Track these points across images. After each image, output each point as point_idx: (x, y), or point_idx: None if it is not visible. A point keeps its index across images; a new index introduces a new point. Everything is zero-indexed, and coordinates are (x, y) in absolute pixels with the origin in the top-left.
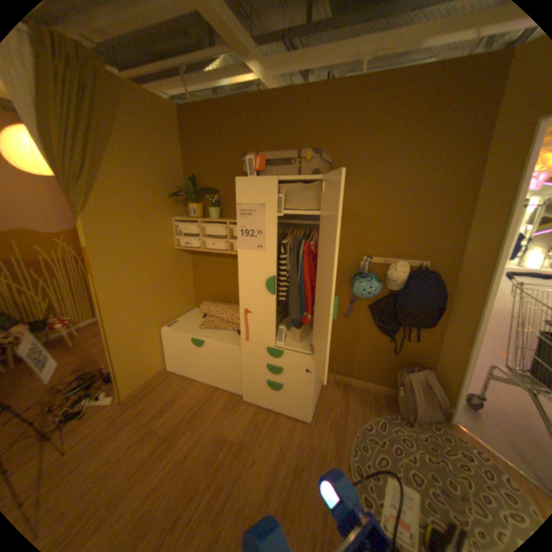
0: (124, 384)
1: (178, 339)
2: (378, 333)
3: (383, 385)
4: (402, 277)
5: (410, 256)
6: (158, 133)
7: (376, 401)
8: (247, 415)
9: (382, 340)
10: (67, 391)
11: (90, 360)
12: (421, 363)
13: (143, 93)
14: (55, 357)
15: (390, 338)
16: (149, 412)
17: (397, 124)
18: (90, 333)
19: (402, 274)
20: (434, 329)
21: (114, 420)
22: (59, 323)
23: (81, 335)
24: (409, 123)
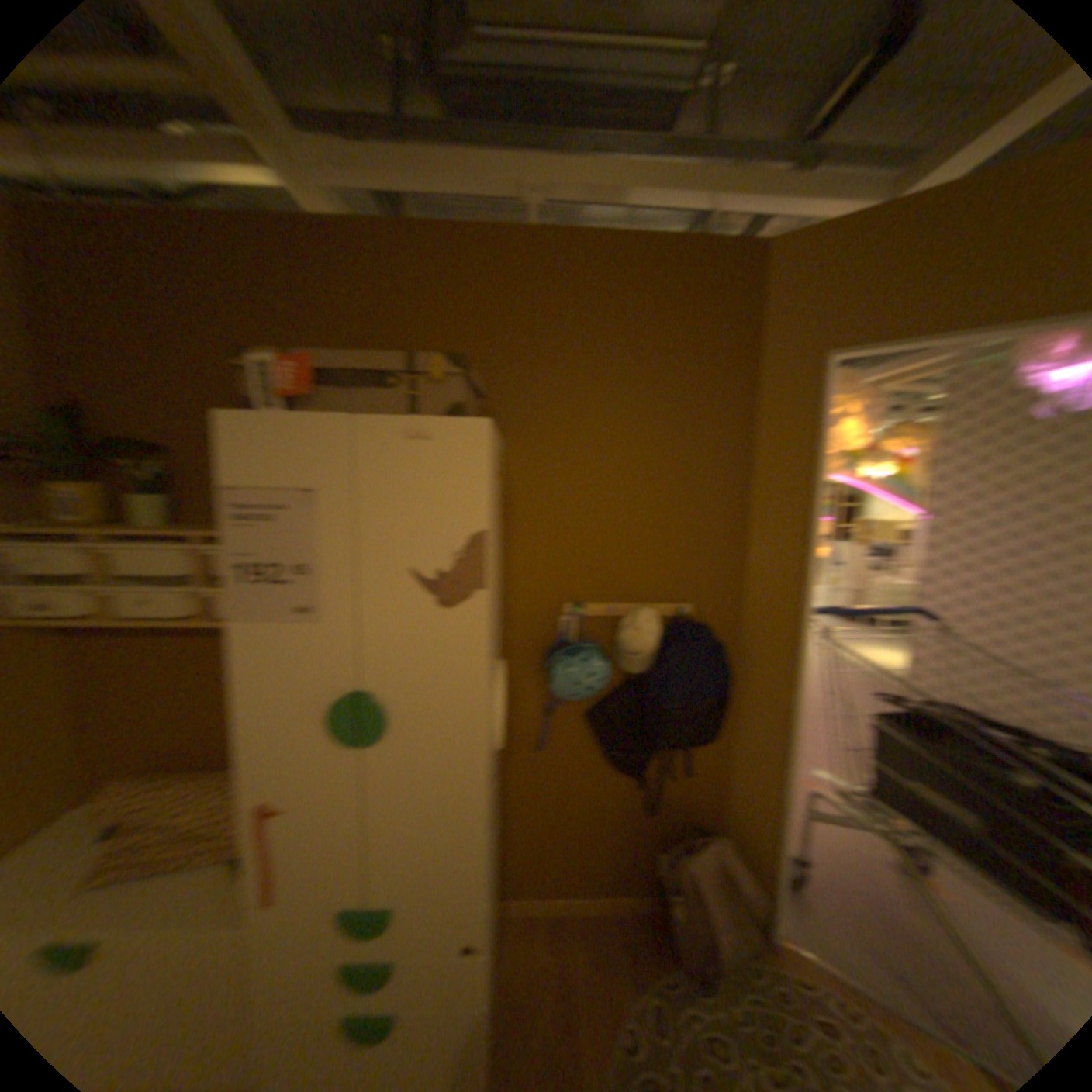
0: None
1: None
2: (609, 776)
3: (630, 896)
4: (649, 645)
5: (654, 596)
6: None
7: (623, 948)
8: None
9: (617, 788)
10: None
11: None
12: (698, 823)
13: None
14: None
15: (633, 780)
16: None
17: (604, 333)
18: None
19: (649, 639)
20: (712, 744)
21: None
22: None
23: None
24: (625, 334)
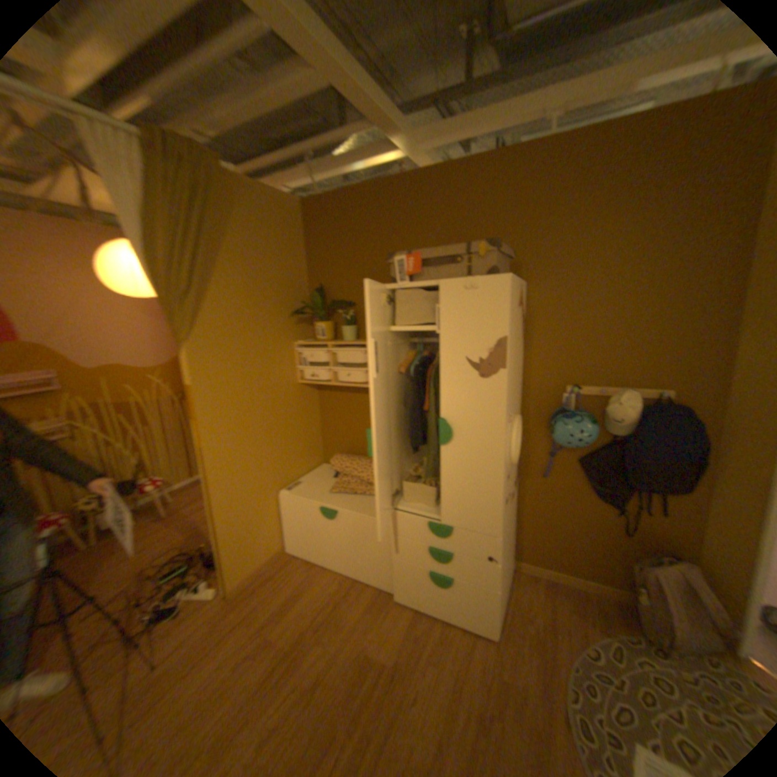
0: (231, 571)
1: (302, 507)
2: (598, 502)
3: (611, 584)
4: (631, 415)
5: (642, 382)
6: (278, 235)
7: (601, 611)
8: (400, 623)
9: (604, 512)
10: (158, 578)
11: (186, 536)
12: (674, 551)
13: (260, 189)
14: (143, 530)
15: (617, 509)
16: (264, 613)
17: (608, 195)
18: (186, 498)
19: (631, 411)
20: (690, 496)
21: (217, 622)
22: (149, 484)
23: (175, 500)
24: (626, 192)
